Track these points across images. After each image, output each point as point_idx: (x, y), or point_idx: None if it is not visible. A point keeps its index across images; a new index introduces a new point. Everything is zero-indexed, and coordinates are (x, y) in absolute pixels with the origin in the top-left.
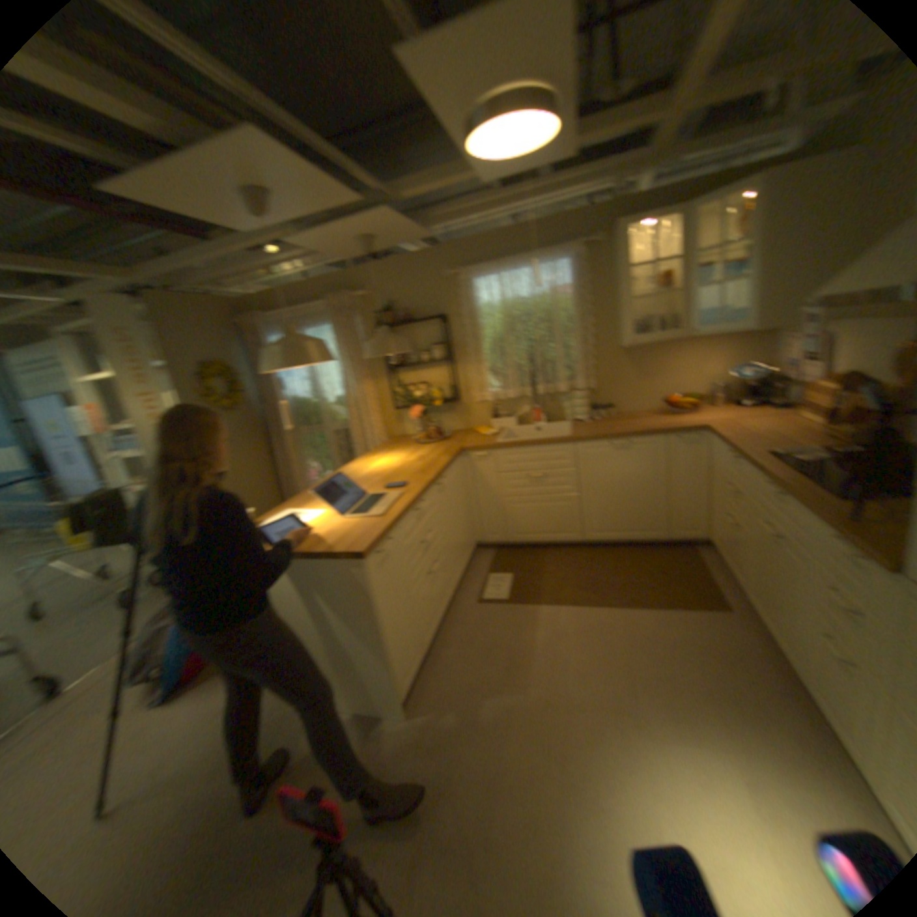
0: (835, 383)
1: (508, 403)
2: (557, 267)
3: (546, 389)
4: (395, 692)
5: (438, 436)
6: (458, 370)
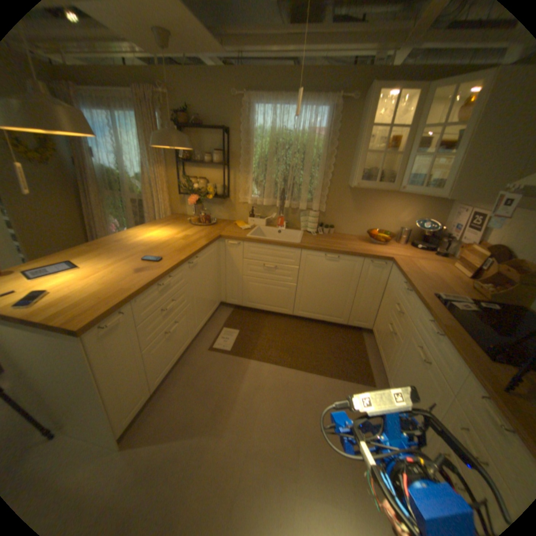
0: (488, 251)
1: (265, 209)
2: (321, 112)
3: (293, 205)
4: (113, 432)
5: (209, 222)
6: (233, 175)
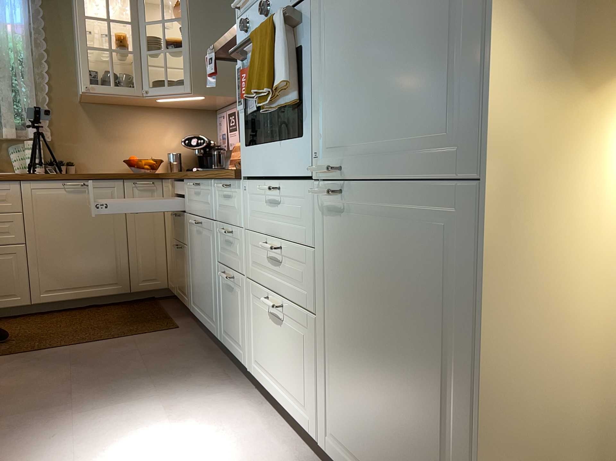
0: None
1: None
2: (9, 3)
3: None
4: None
5: None
6: None
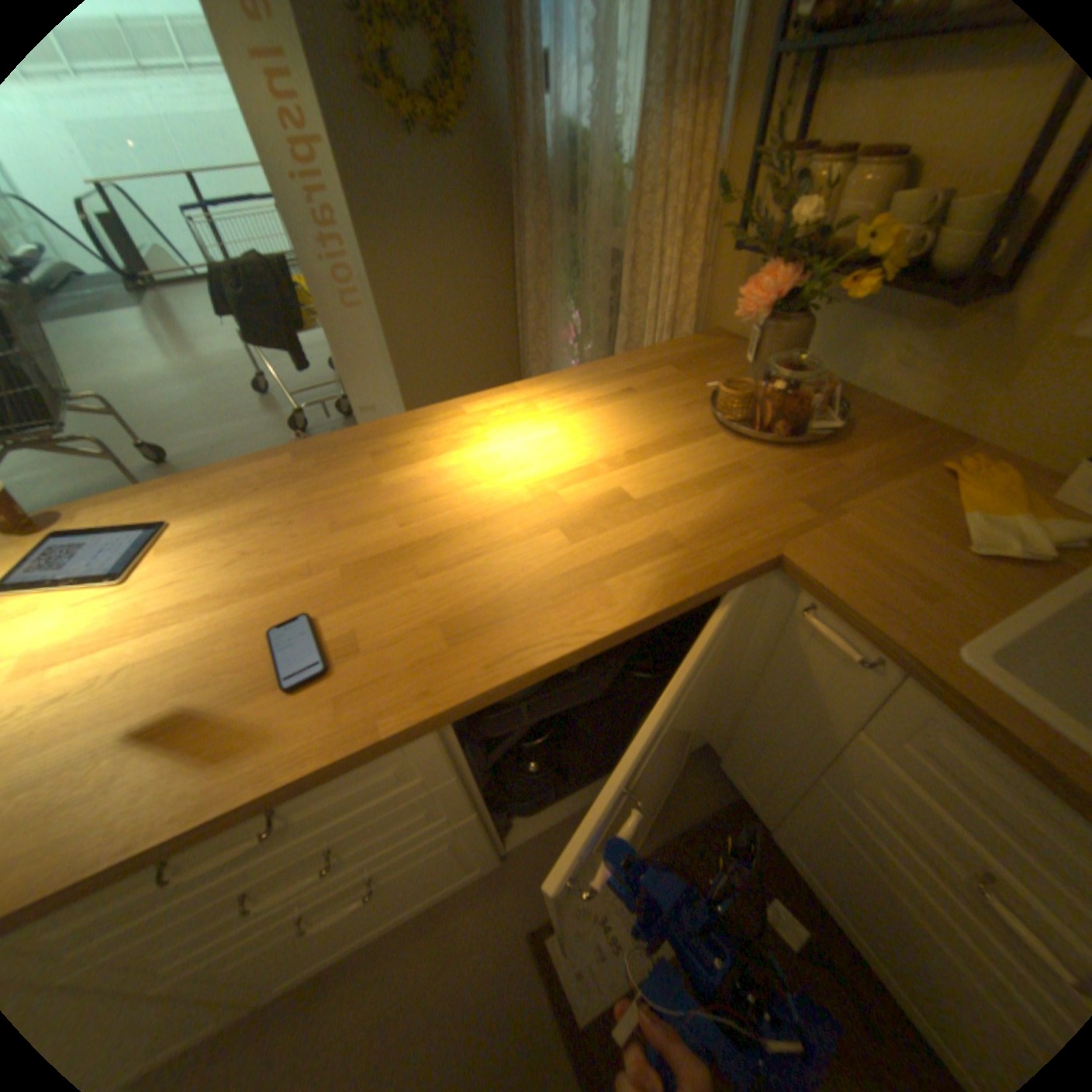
0: None
1: None
2: None
3: None
4: None
5: (795, 426)
6: None
